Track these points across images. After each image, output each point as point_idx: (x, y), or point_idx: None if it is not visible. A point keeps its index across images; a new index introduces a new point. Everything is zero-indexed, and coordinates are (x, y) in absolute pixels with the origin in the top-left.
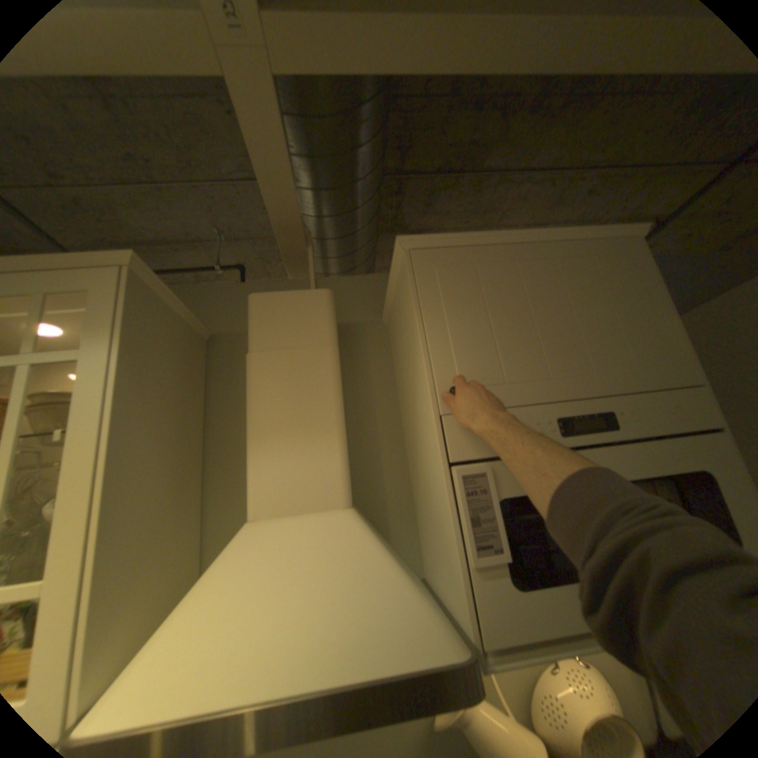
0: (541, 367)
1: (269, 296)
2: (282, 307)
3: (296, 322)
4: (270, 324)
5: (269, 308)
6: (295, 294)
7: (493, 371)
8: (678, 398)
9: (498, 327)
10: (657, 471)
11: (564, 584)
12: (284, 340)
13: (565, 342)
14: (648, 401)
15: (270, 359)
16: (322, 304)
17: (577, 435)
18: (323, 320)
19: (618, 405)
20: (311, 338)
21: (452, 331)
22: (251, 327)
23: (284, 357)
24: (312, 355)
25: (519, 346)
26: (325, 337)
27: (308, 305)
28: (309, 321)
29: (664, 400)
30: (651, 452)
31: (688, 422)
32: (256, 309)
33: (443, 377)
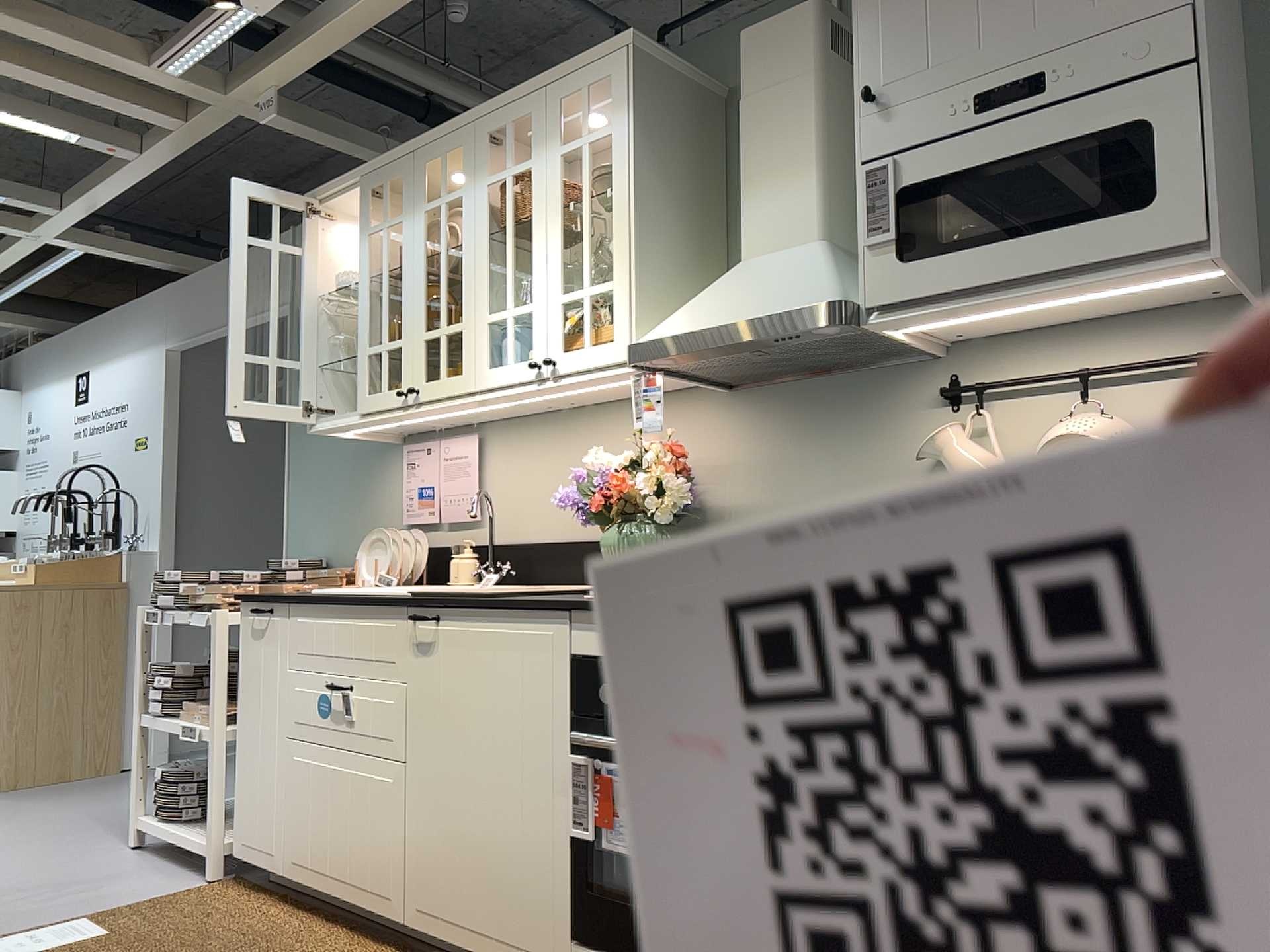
0: (967, 42)
1: (753, 33)
2: (766, 42)
3: (779, 56)
4: (754, 66)
5: (754, 47)
6: (778, 22)
7: (914, 62)
8: (1134, 36)
9: (929, 7)
10: (1073, 134)
11: (941, 255)
12: (767, 80)
13: (1003, 2)
14: (1089, 51)
15: (755, 105)
16: (804, 25)
17: (989, 112)
18: (805, 45)
19: (1047, 66)
20: (792, 70)
21: (880, 27)
22: (739, 75)
23: (767, 100)
24: (792, 90)
25: (948, 24)
26: (805, 65)
27: (790, 31)
28: (791, 51)
29: (1111, 44)
30: (1071, 113)
31: (1137, 65)
32: (742, 52)
33: (864, 81)
